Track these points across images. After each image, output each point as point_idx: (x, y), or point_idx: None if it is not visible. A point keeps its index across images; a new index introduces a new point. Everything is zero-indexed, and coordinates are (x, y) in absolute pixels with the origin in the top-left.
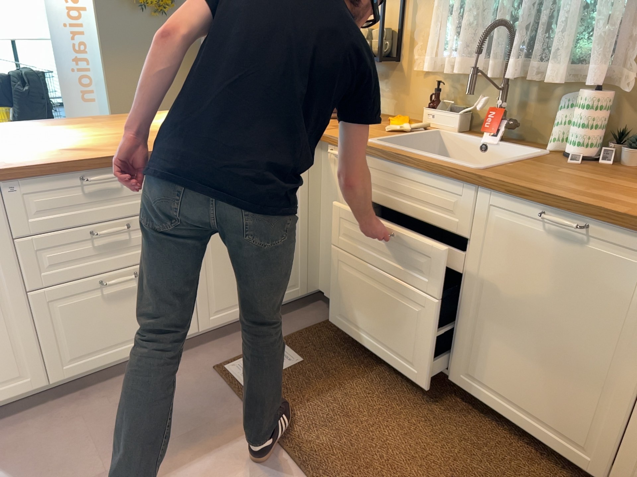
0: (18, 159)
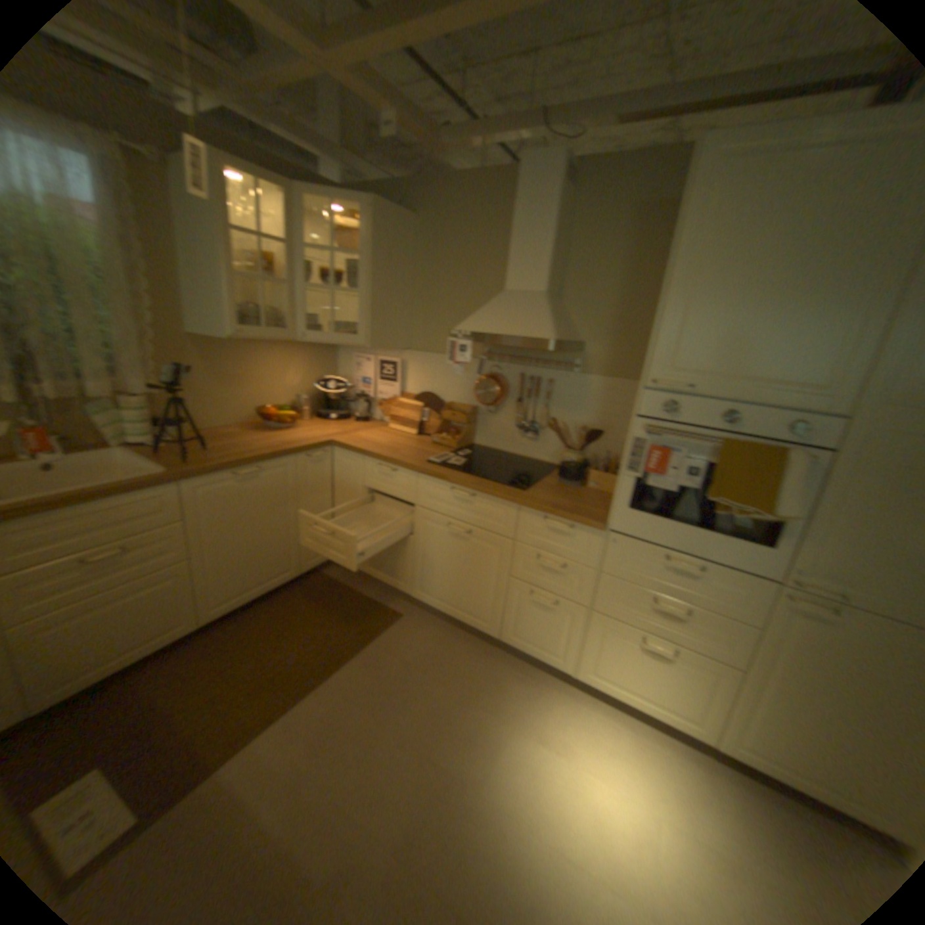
0: None
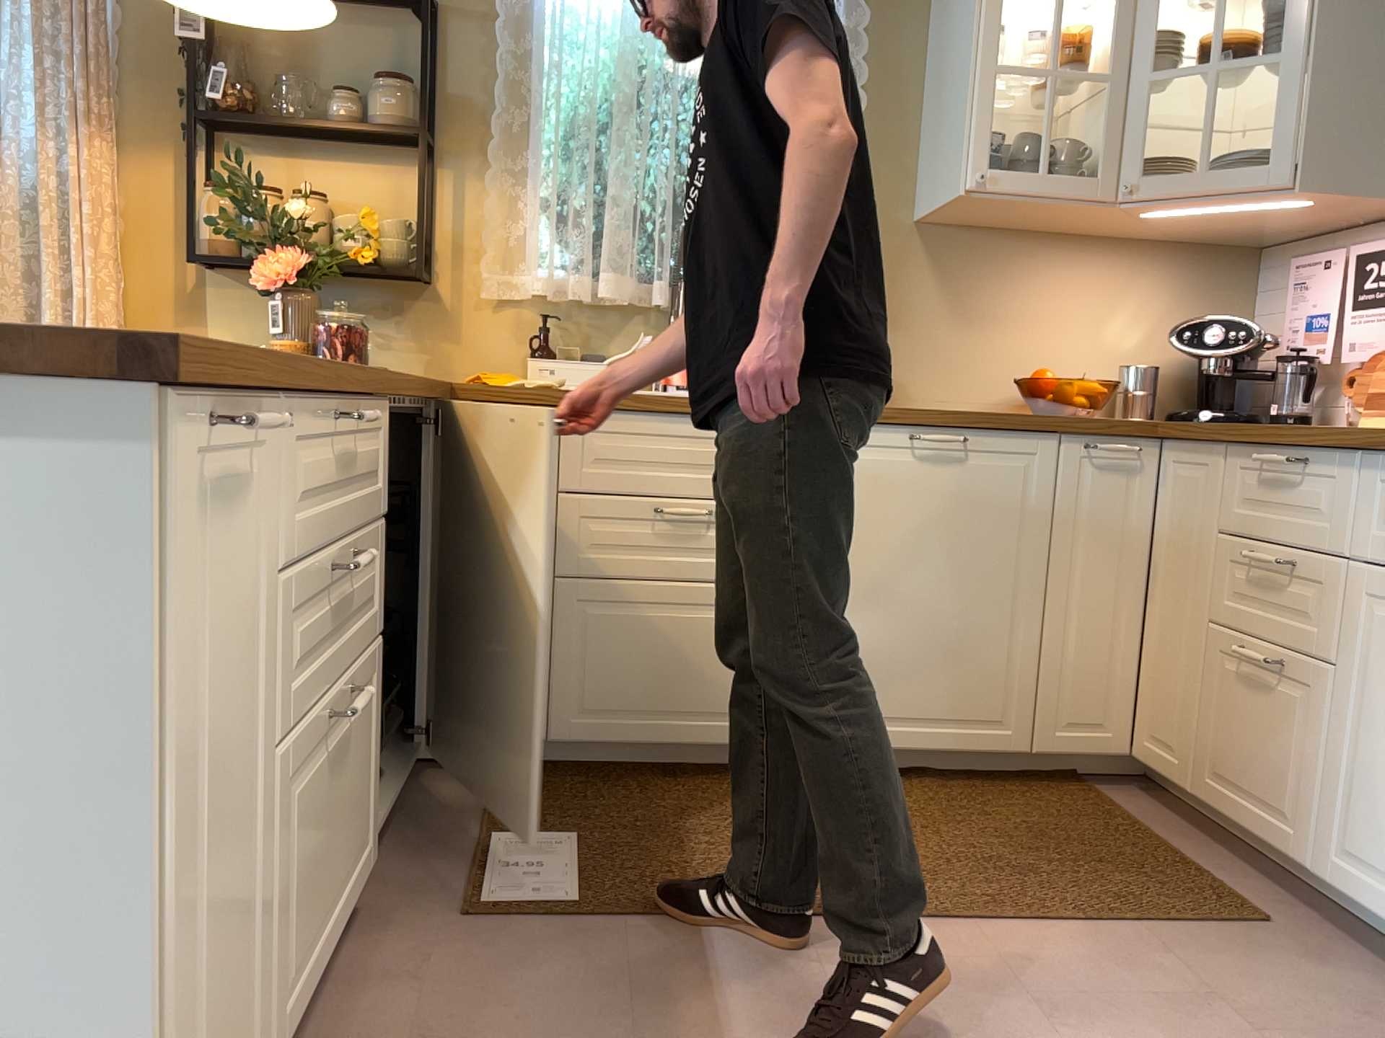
0: None
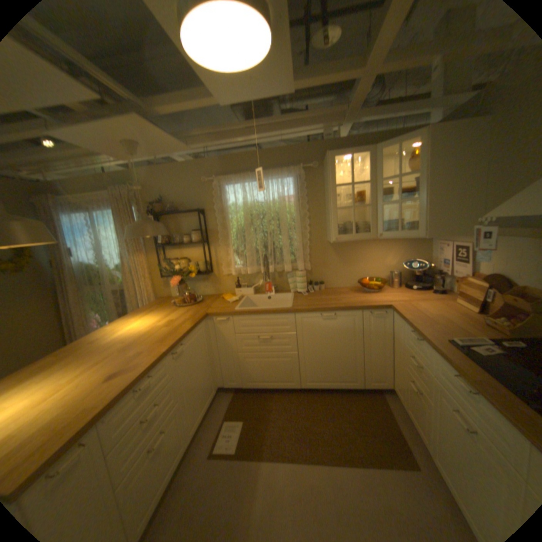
0: (87, 402)
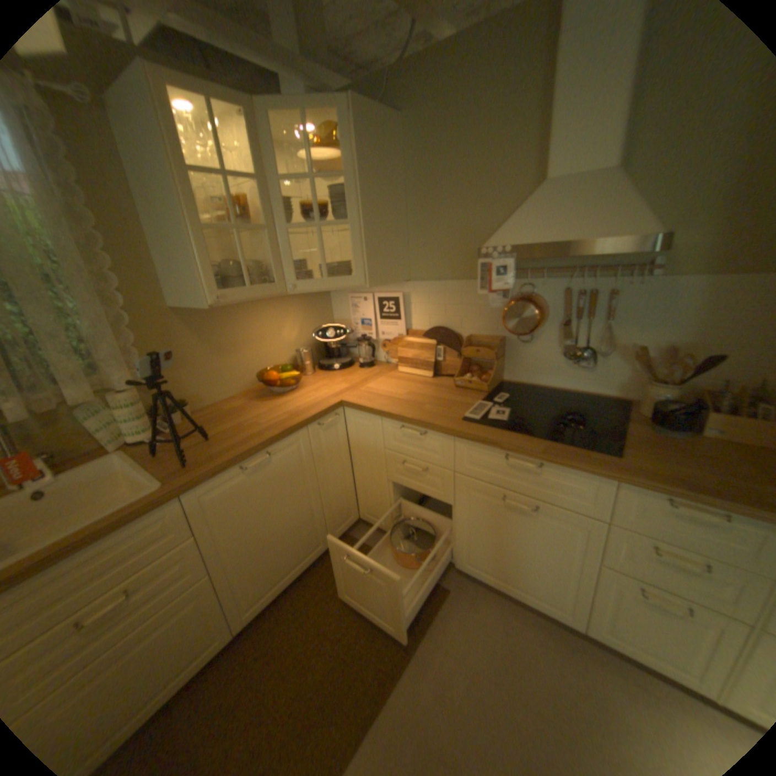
0: None
